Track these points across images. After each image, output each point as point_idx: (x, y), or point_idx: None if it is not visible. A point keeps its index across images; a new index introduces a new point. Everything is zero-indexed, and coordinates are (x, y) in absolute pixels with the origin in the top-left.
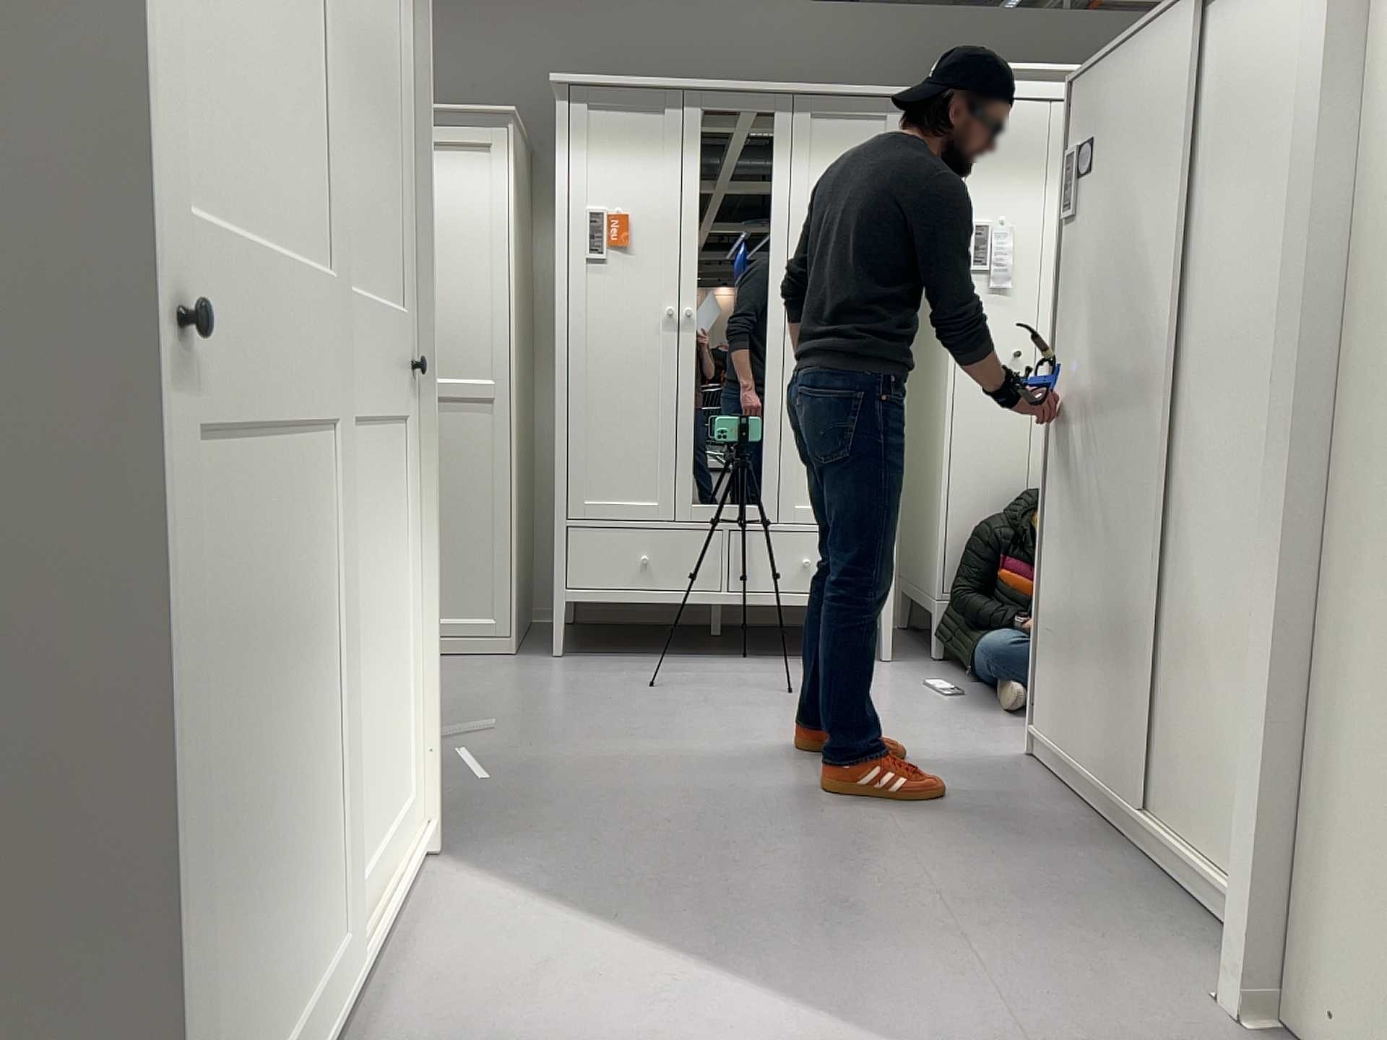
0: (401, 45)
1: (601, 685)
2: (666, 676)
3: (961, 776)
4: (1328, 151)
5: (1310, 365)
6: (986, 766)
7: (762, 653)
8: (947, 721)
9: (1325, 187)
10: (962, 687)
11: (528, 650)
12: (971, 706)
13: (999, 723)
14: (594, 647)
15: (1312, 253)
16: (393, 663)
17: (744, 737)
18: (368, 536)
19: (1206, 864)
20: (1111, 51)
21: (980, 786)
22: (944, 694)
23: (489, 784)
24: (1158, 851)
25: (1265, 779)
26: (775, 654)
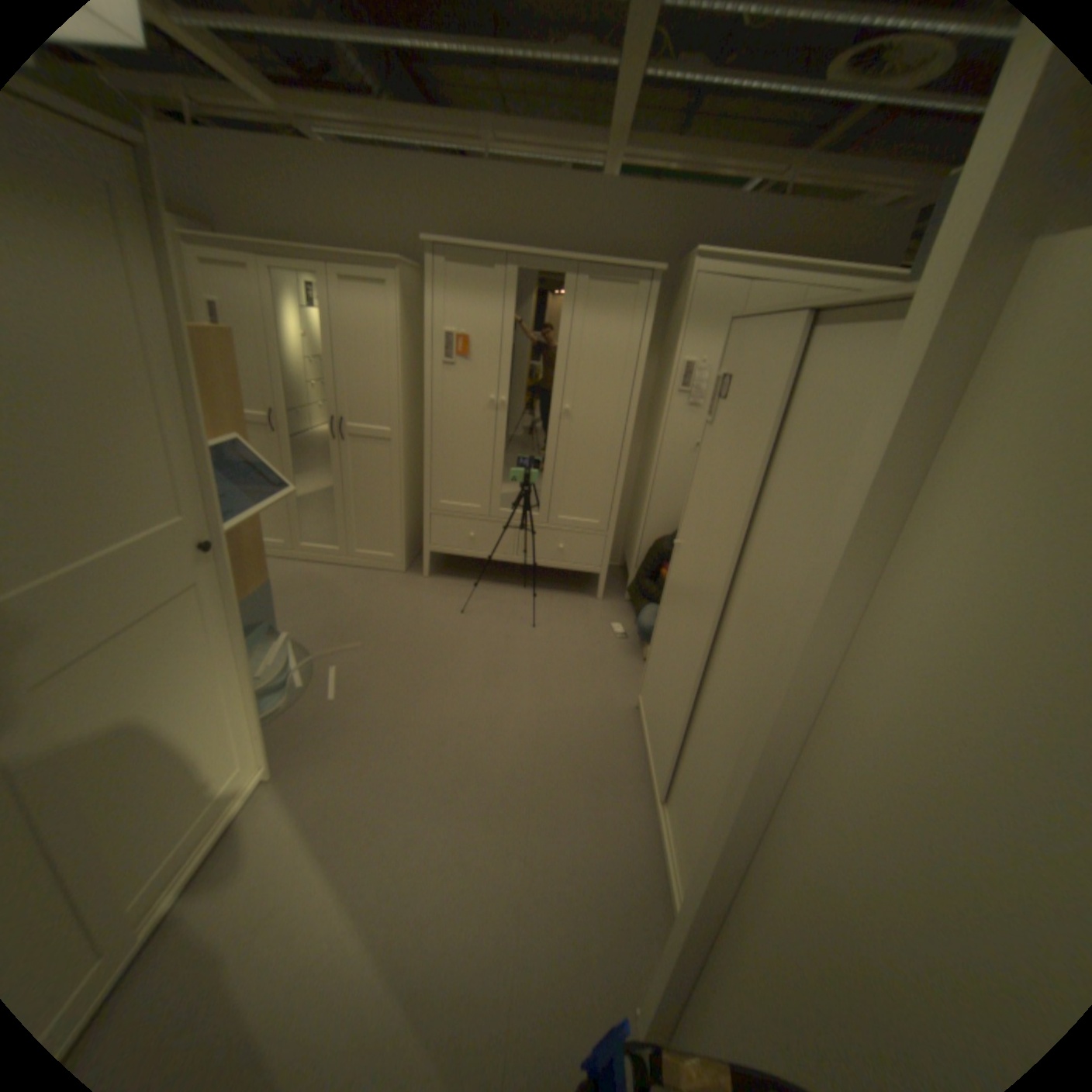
0: (149, 320)
1: (436, 607)
2: (475, 602)
3: (591, 723)
4: (825, 600)
5: (766, 745)
6: (608, 715)
7: (535, 585)
8: (605, 665)
9: (814, 628)
10: (628, 631)
11: (414, 569)
12: (625, 650)
13: (634, 670)
14: (450, 570)
15: (780, 694)
16: (202, 722)
17: (490, 669)
18: (141, 690)
19: (676, 874)
20: (754, 316)
21: (597, 735)
22: (615, 636)
23: (334, 702)
24: (662, 835)
25: (673, 959)
26: (541, 587)
